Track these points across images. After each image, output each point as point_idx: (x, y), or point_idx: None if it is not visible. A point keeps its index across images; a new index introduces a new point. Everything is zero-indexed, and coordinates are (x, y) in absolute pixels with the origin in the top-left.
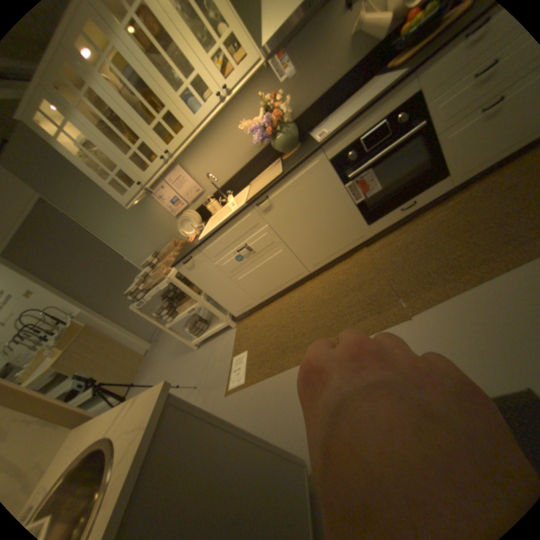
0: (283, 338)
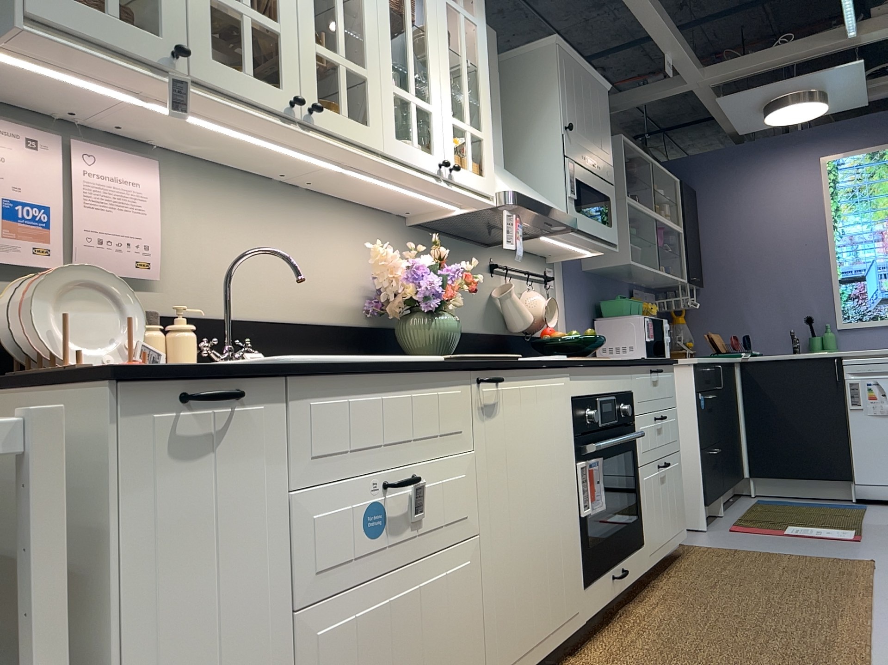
0: None
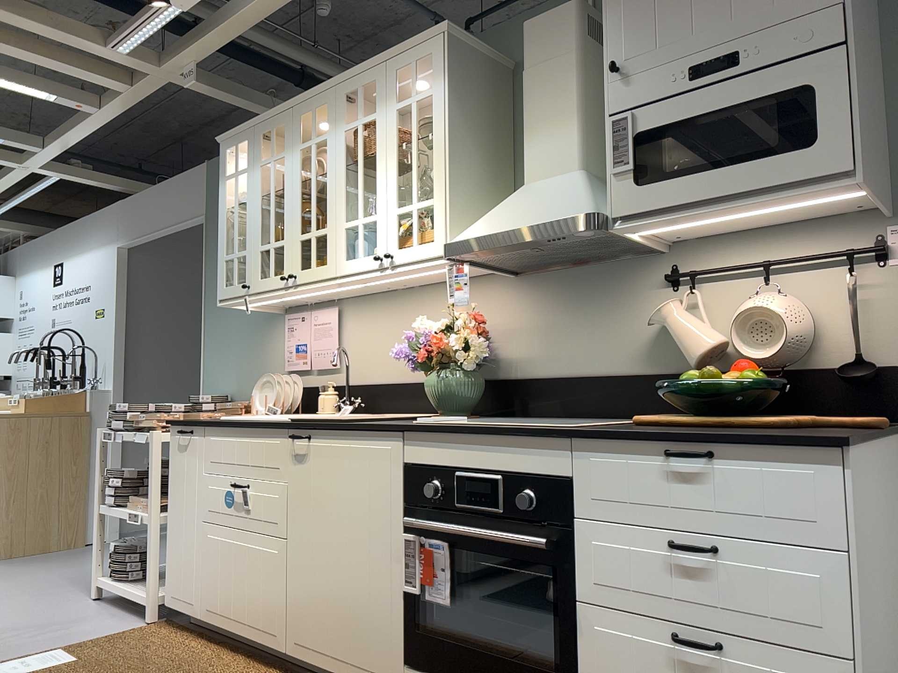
0: None
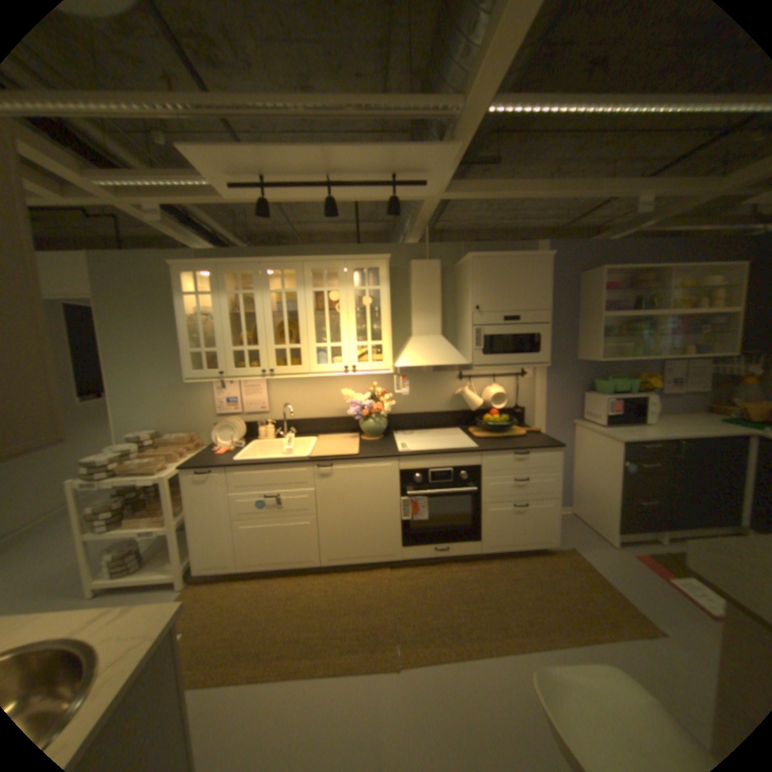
0: (245, 638)
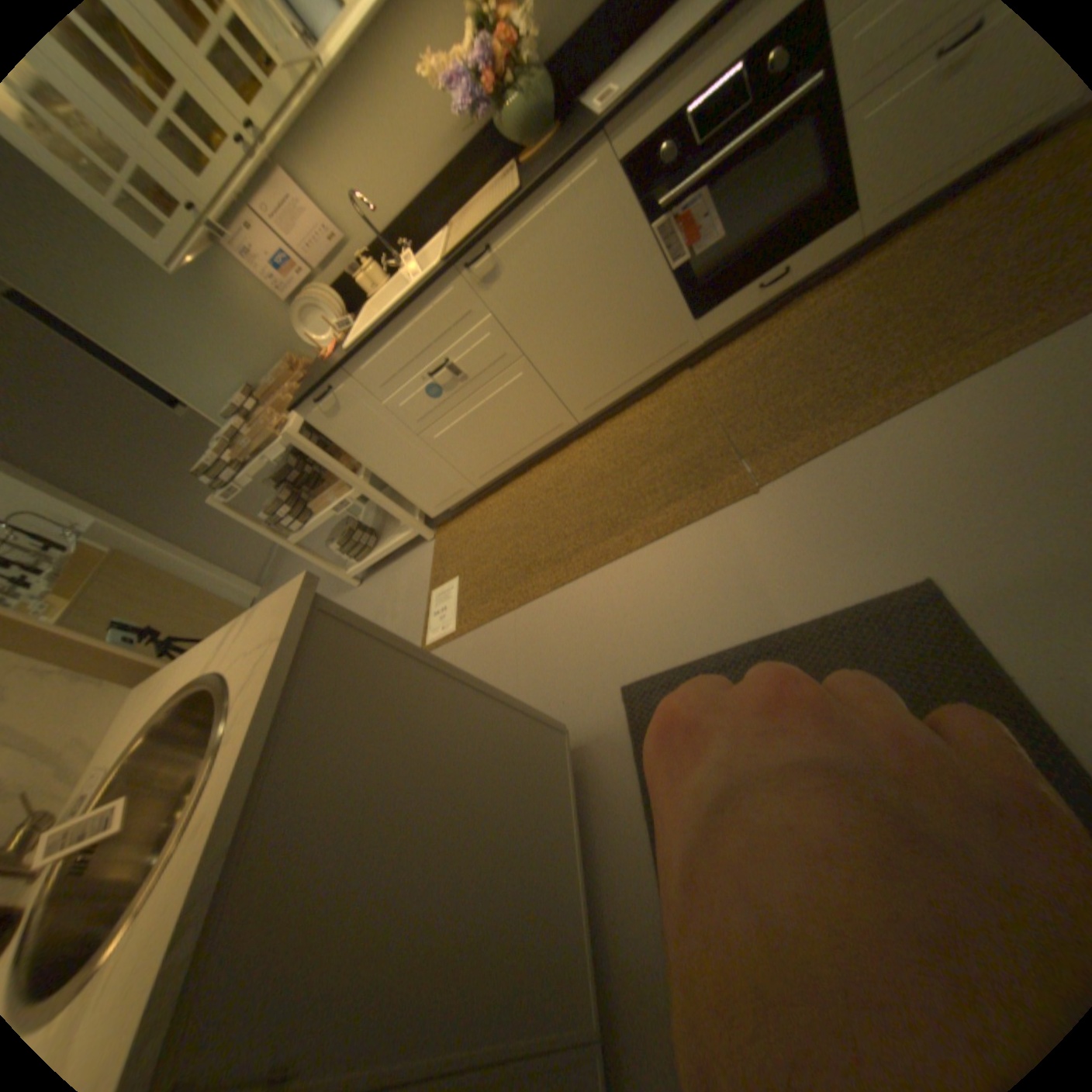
0: (527, 548)
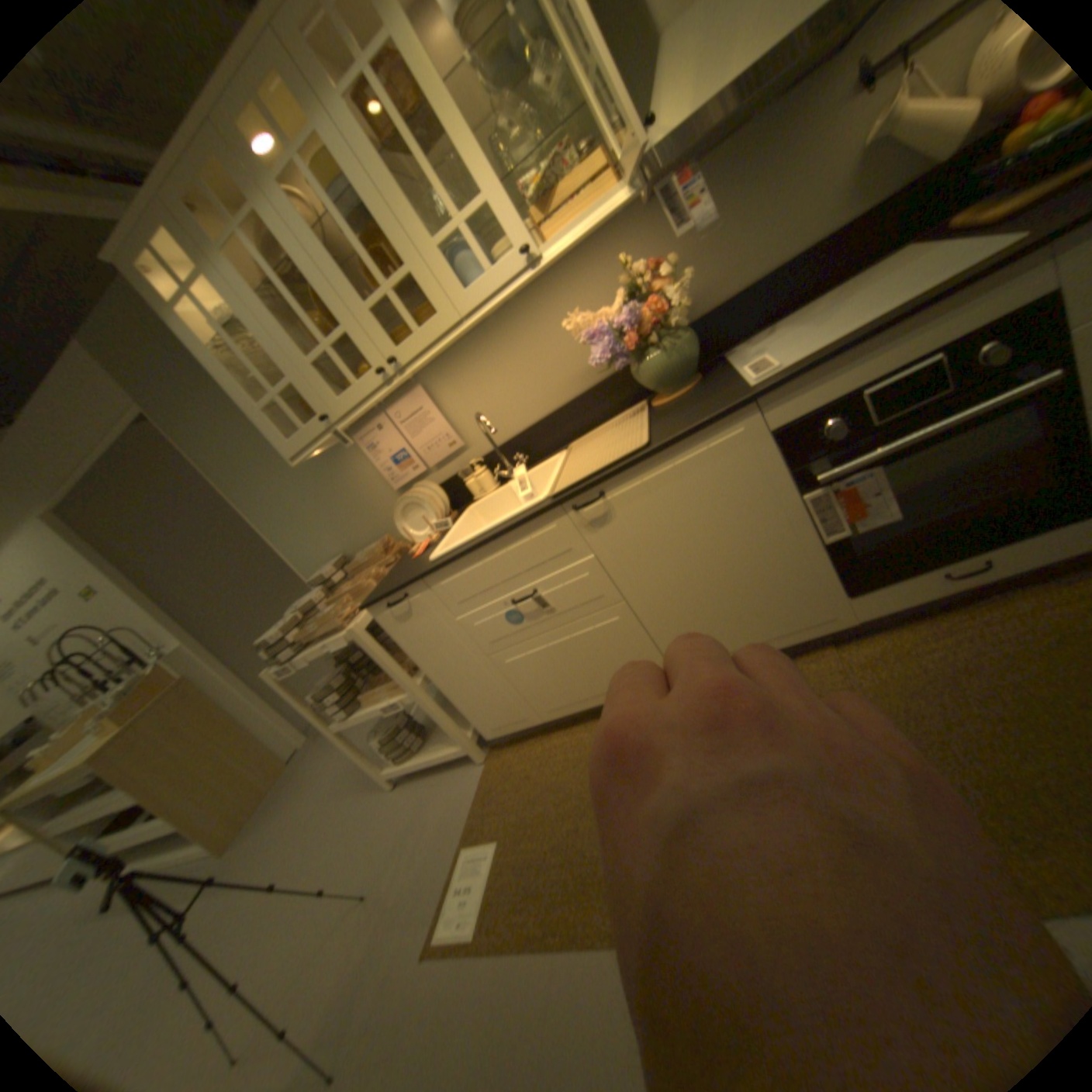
0: (586, 844)
